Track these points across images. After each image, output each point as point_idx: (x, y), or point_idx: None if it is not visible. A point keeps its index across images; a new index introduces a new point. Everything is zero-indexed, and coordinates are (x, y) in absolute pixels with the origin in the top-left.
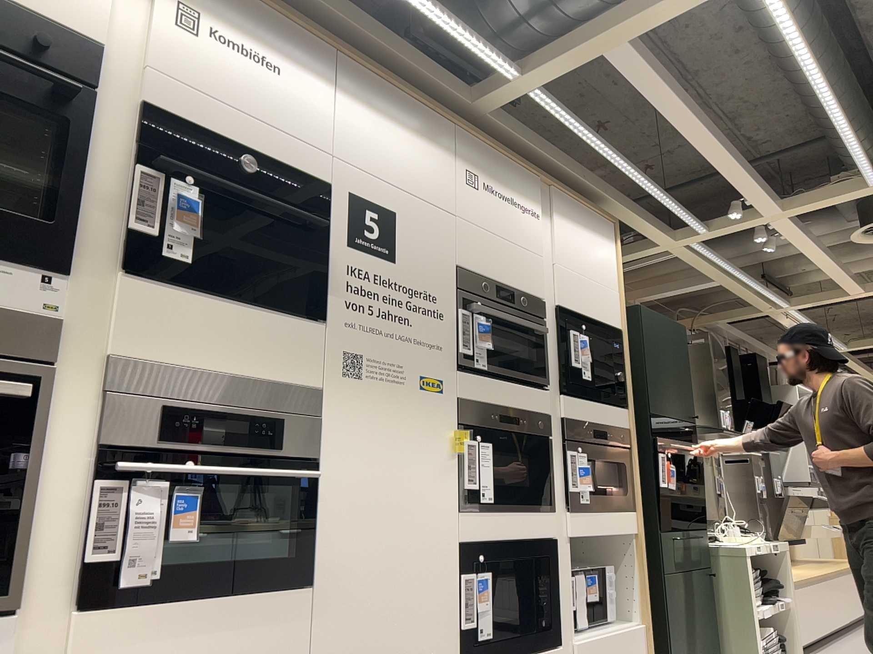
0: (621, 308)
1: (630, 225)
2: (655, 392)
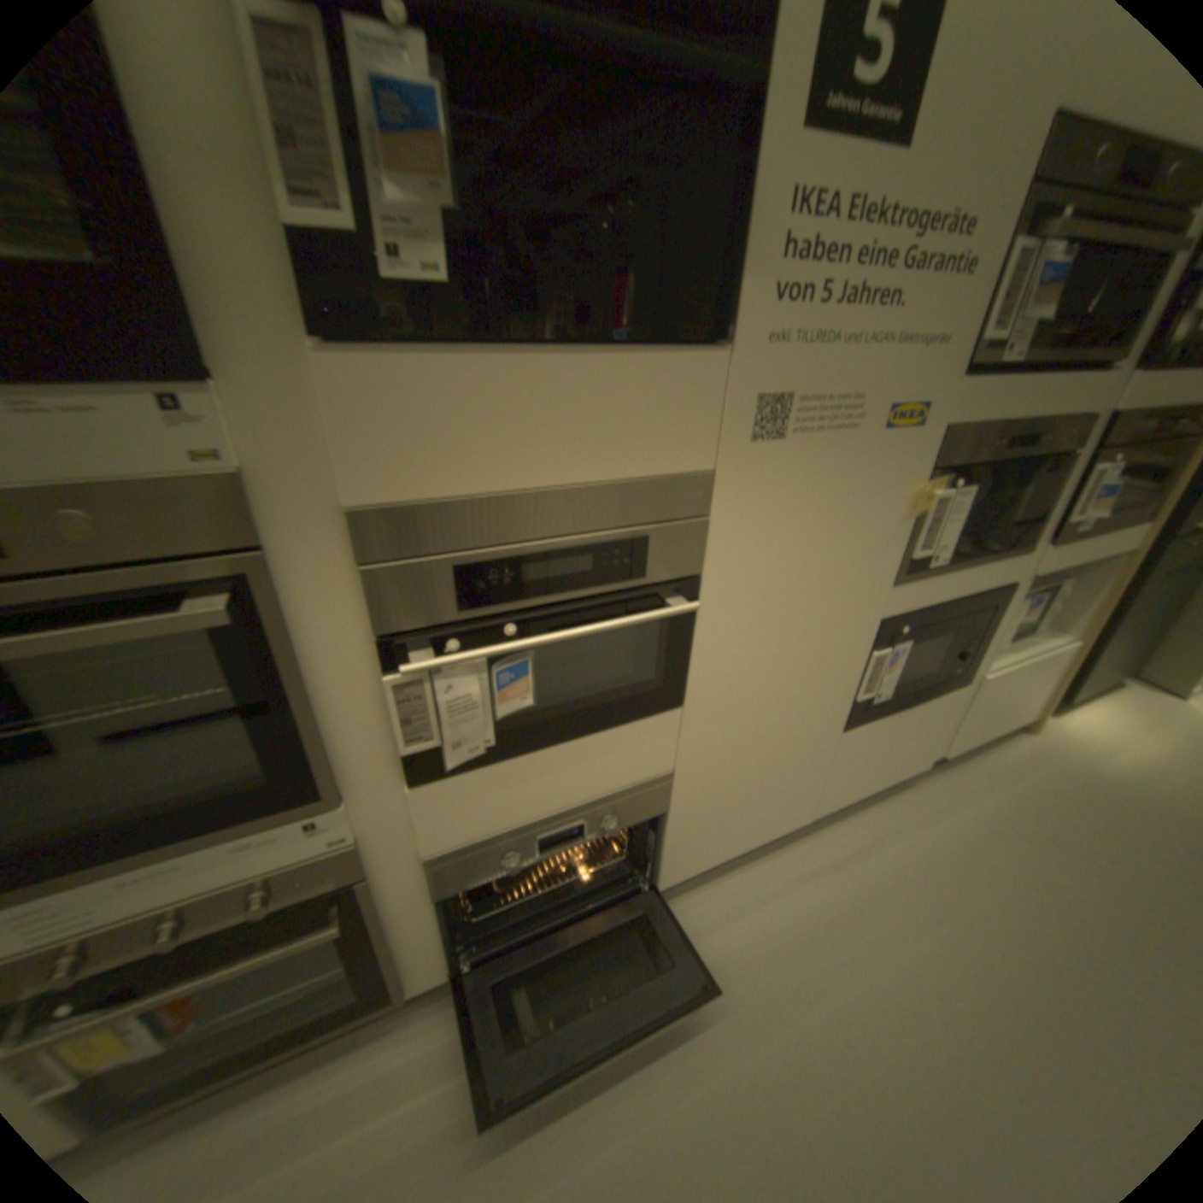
0: None
1: None
2: None
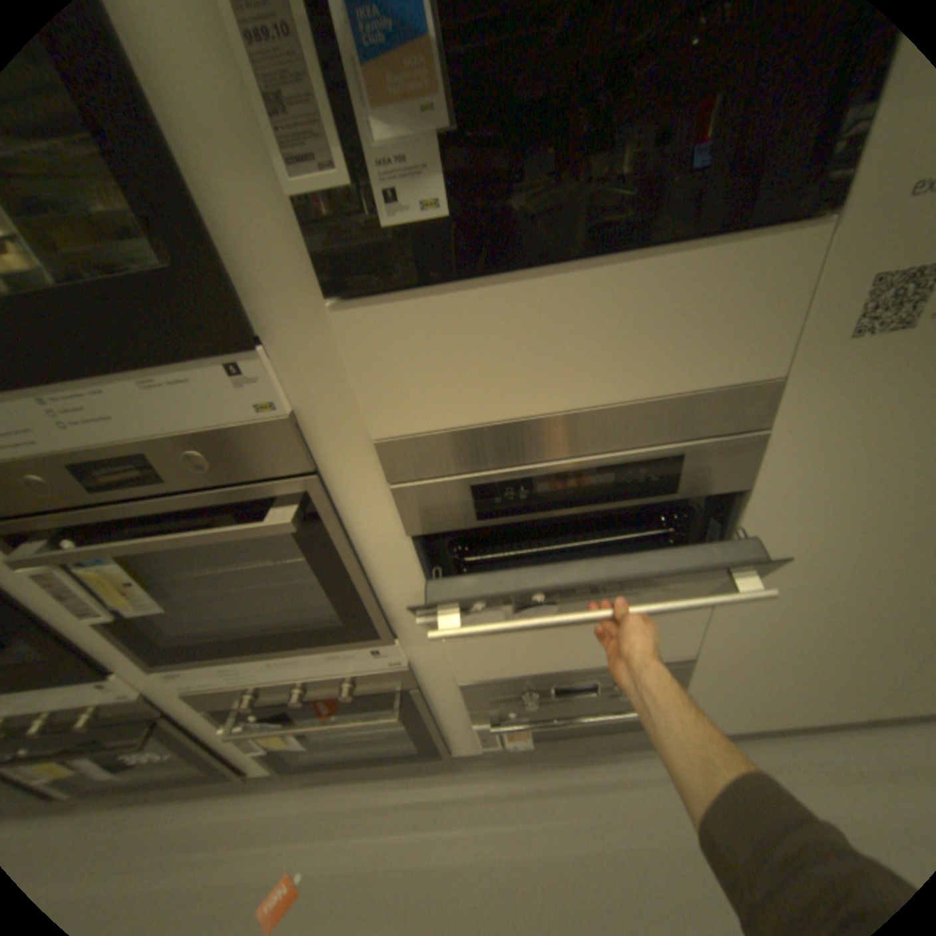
0: None
1: None
2: None
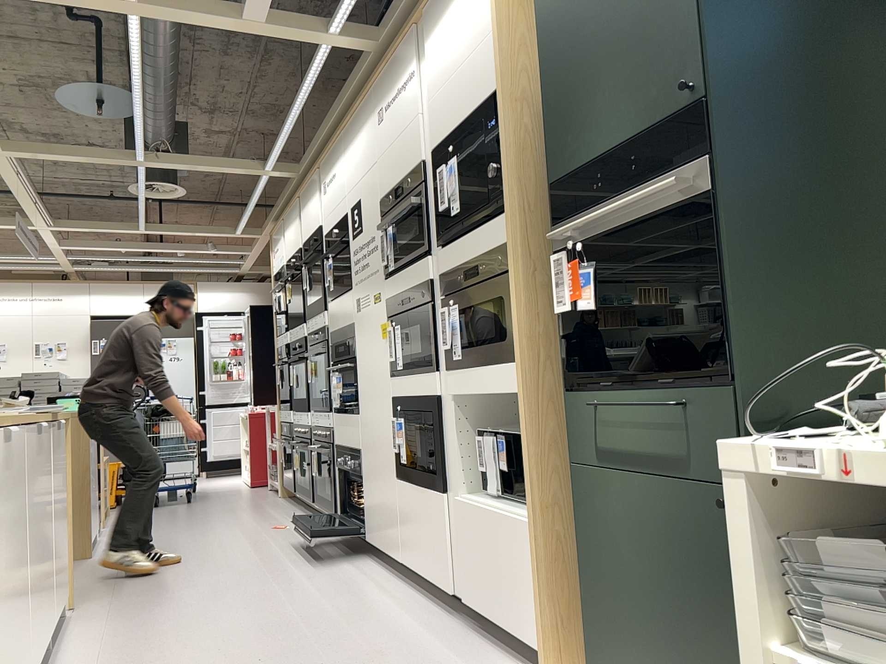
0: (498, 50)
1: None
2: (568, 131)
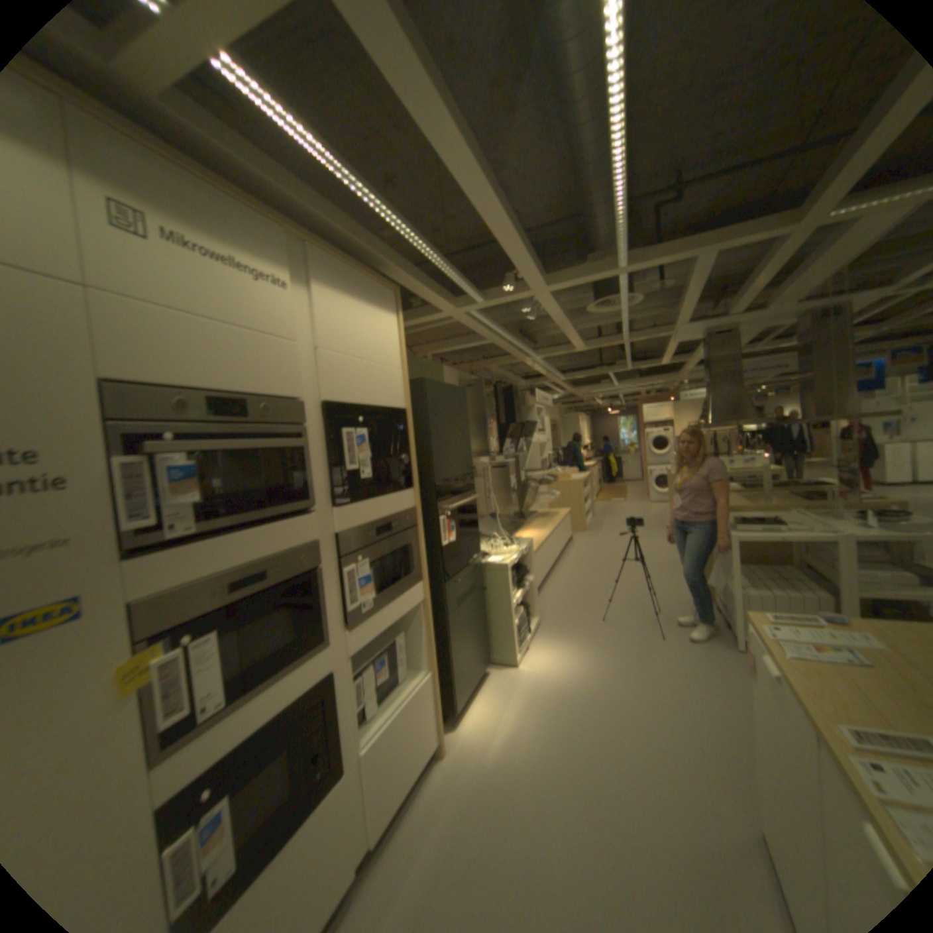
0: (406, 386)
1: (417, 292)
2: (440, 459)
